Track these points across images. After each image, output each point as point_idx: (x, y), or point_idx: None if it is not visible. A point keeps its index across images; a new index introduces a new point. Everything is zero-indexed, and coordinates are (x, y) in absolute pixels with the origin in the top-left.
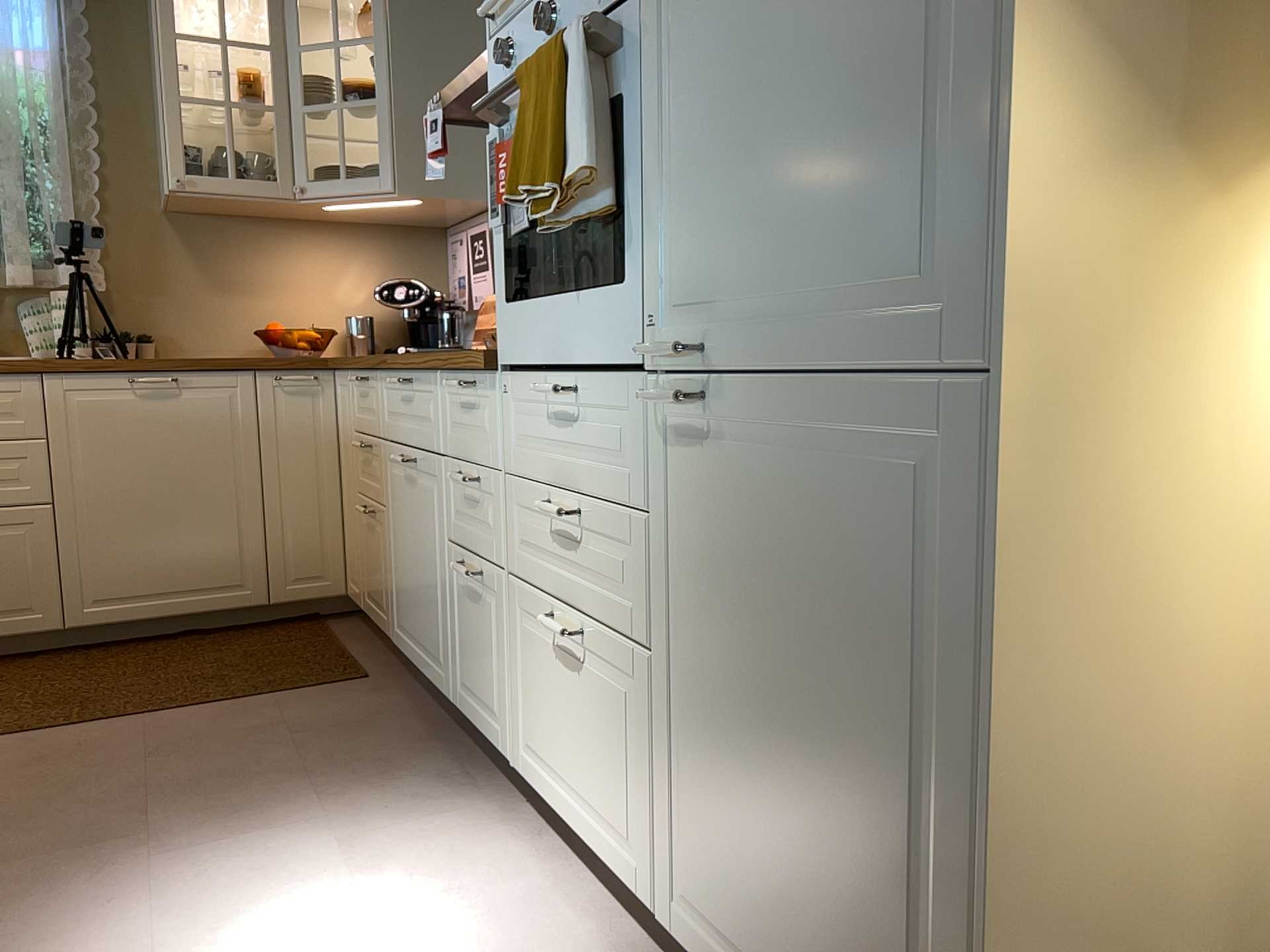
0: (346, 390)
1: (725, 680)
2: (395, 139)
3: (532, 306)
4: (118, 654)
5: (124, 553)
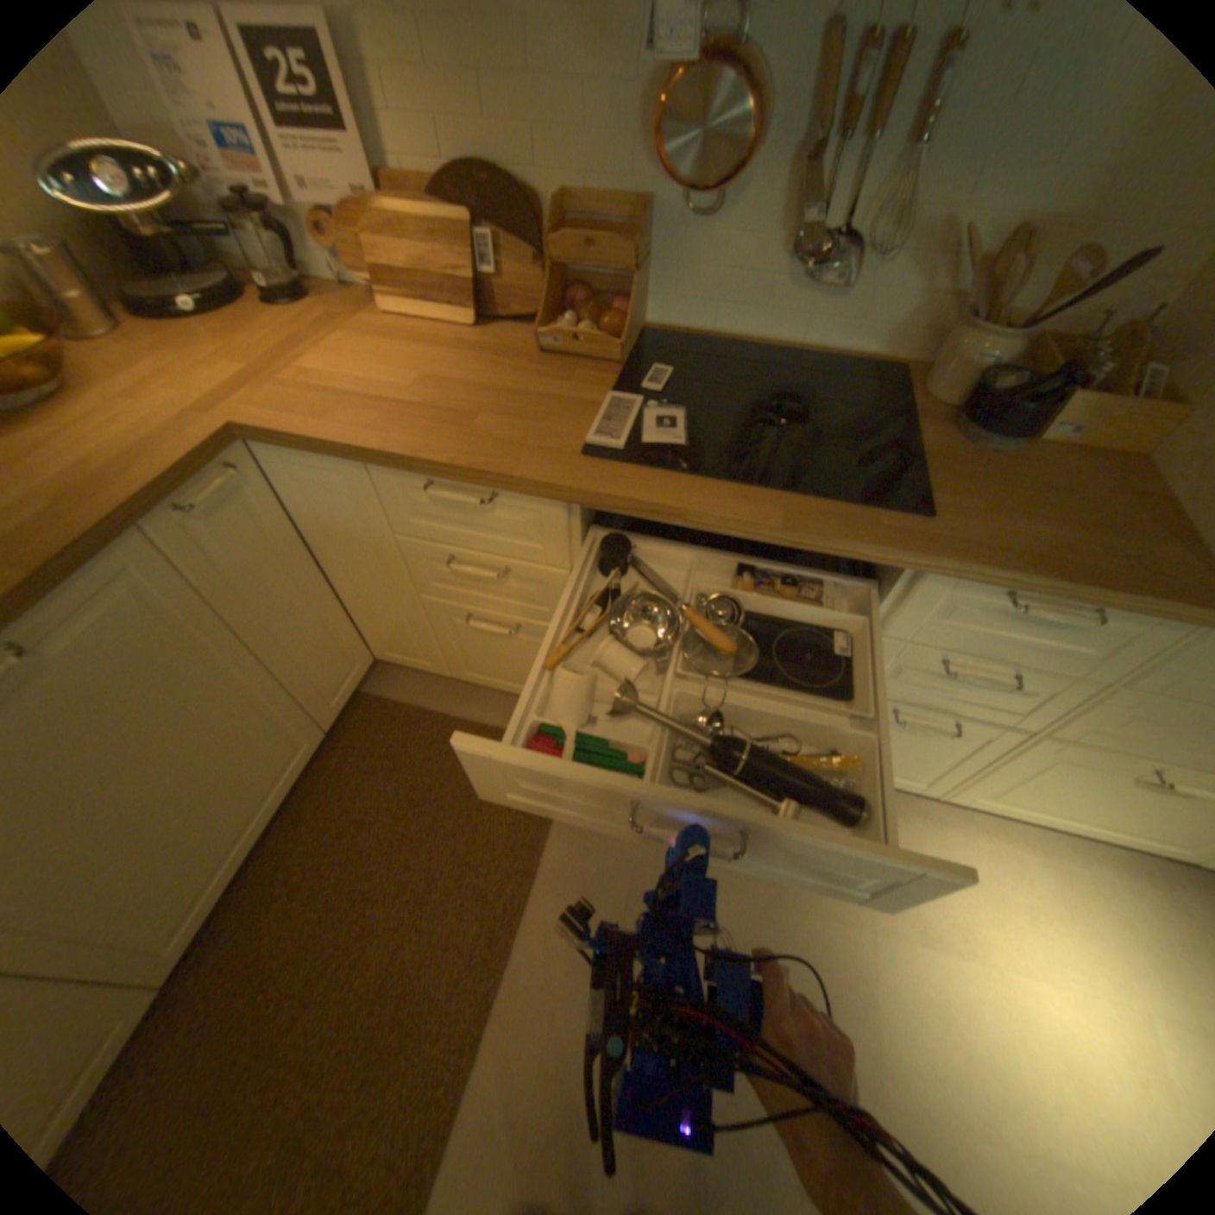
0: (334, 479)
1: None
2: None
3: None
4: (244, 927)
5: (156, 874)
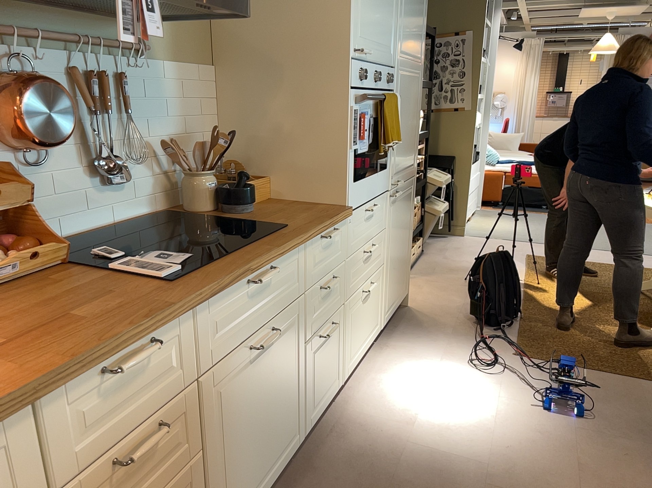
0: None
1: (394, 249)
2: None
3: (363, 181)
4: None
5: None
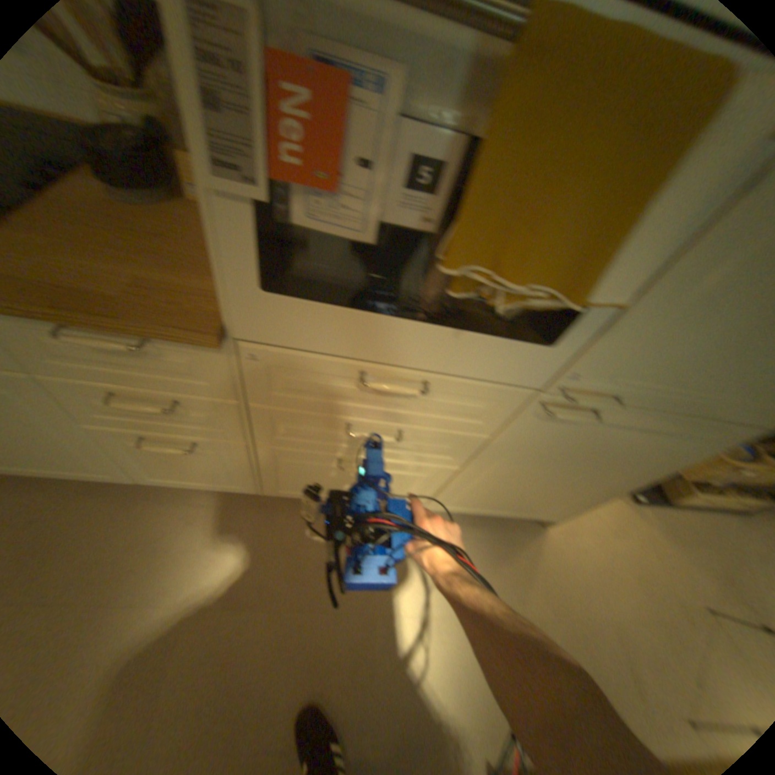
0: None
1: (521, 473)
2: None
3: (346, 314)
4: None
5: None
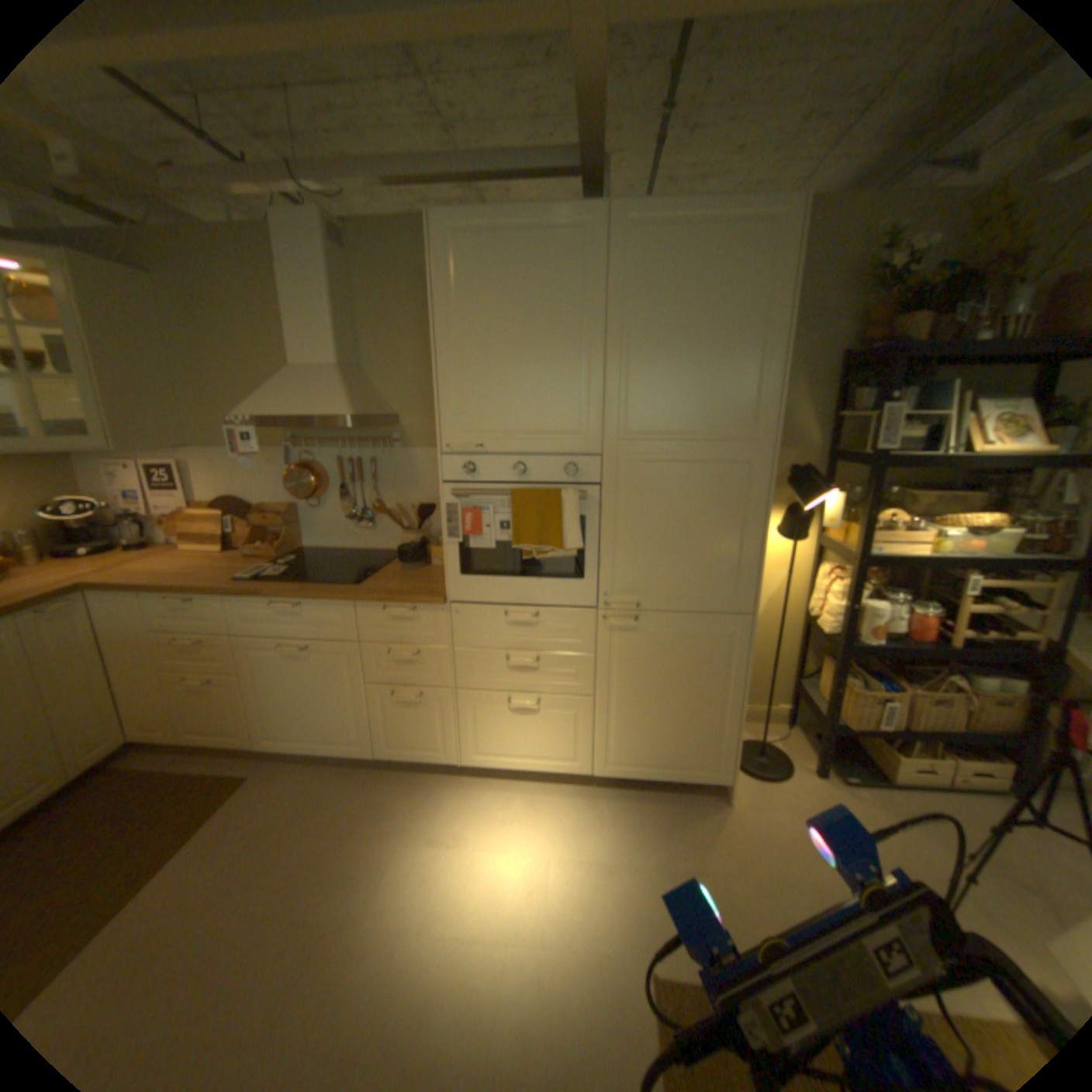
0: (122, 607)
1: (635, 693)
2: (98, 411)
3: (490, 579)
4: None
5: None
